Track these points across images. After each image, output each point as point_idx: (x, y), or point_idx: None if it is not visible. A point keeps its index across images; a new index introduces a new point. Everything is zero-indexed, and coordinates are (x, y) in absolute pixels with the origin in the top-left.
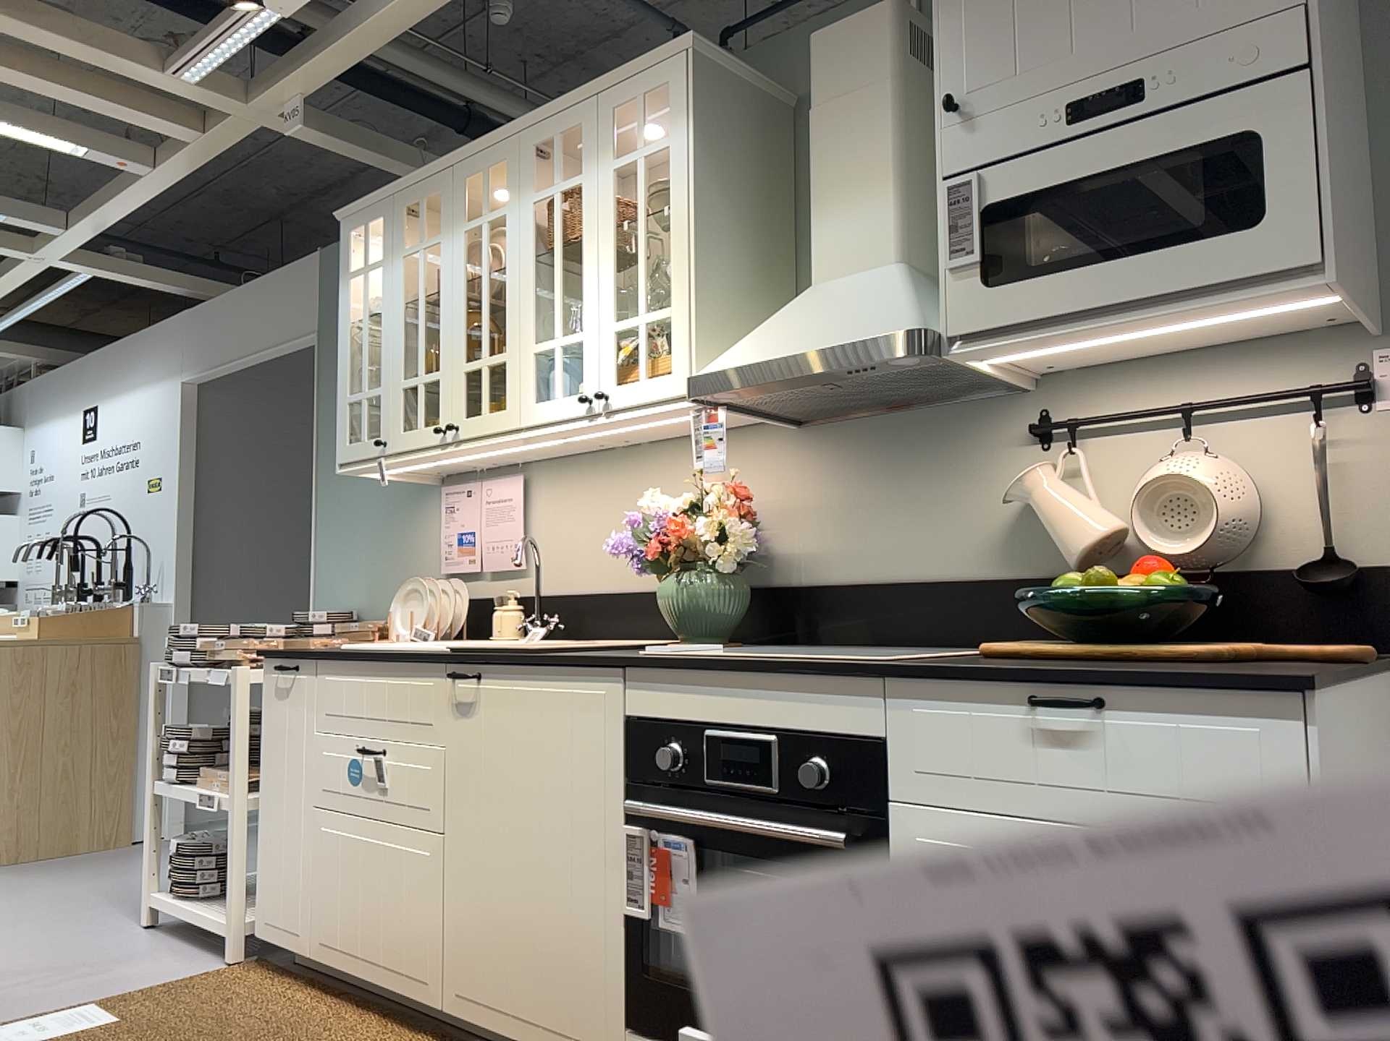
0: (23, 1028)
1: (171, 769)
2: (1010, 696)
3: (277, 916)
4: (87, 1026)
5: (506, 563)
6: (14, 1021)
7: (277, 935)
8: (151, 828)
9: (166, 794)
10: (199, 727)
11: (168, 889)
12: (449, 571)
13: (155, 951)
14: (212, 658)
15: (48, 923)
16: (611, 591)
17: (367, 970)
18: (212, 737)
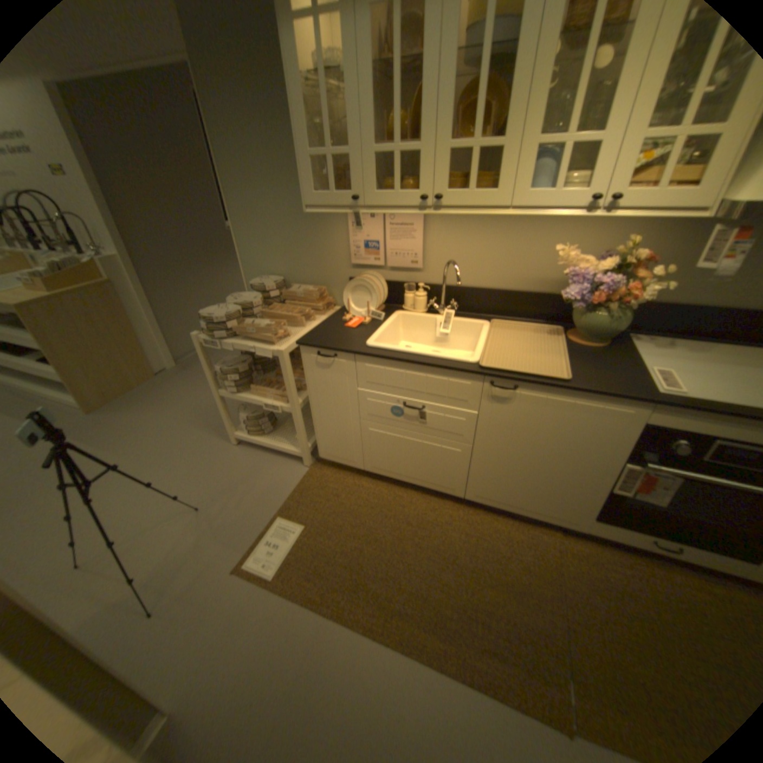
0: (264, 546)
1: (229, 387)
2: None
3: (337, 454)
4: (293, 535)
5: (408, 264)
6: (253, 542)
7: (338, 460)
8: (223, 410)
9: (232, 398)
10: (233, 362)
11: (239, 429)
12: (358, 263)
13: (261, 465)
14: (237, 332)
15: (181, 453)
16: (490, 287)
17: (409, 480)
18: (250, 370)
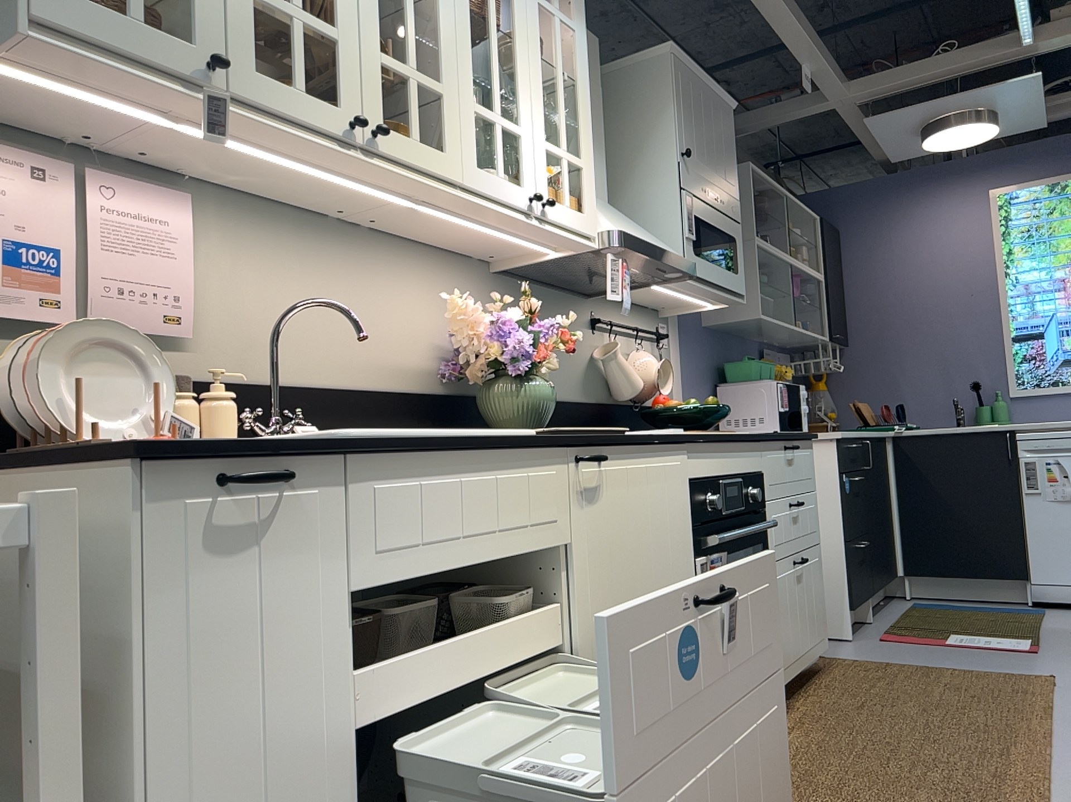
0: None
1: None
2: (783, 446)
3: None
4: None
5: (154, 323)
6: None
7: None
8: None
9: None
10: None
11: None
12: None
13: None
14: None
15: None
16: (333, 385)
17: None
18: None
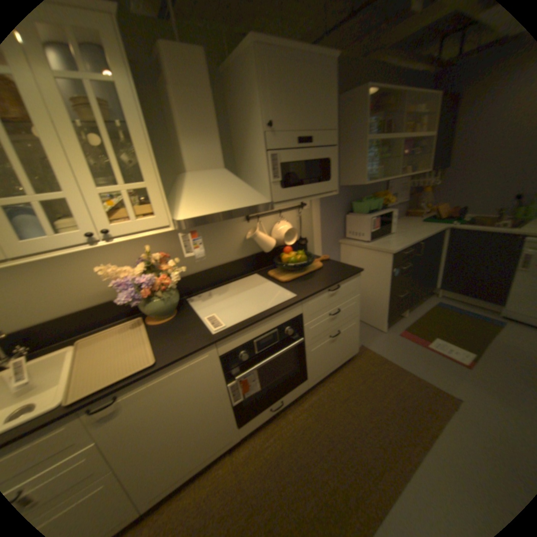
0: None
1: None
2: (326, 291)
3: None
4: None
5: None
6: None
7: None
8: None
9: None
10: None
11: None
12: None
13: None
14: None
15: None
16: (60, 315)
17: None
18: None
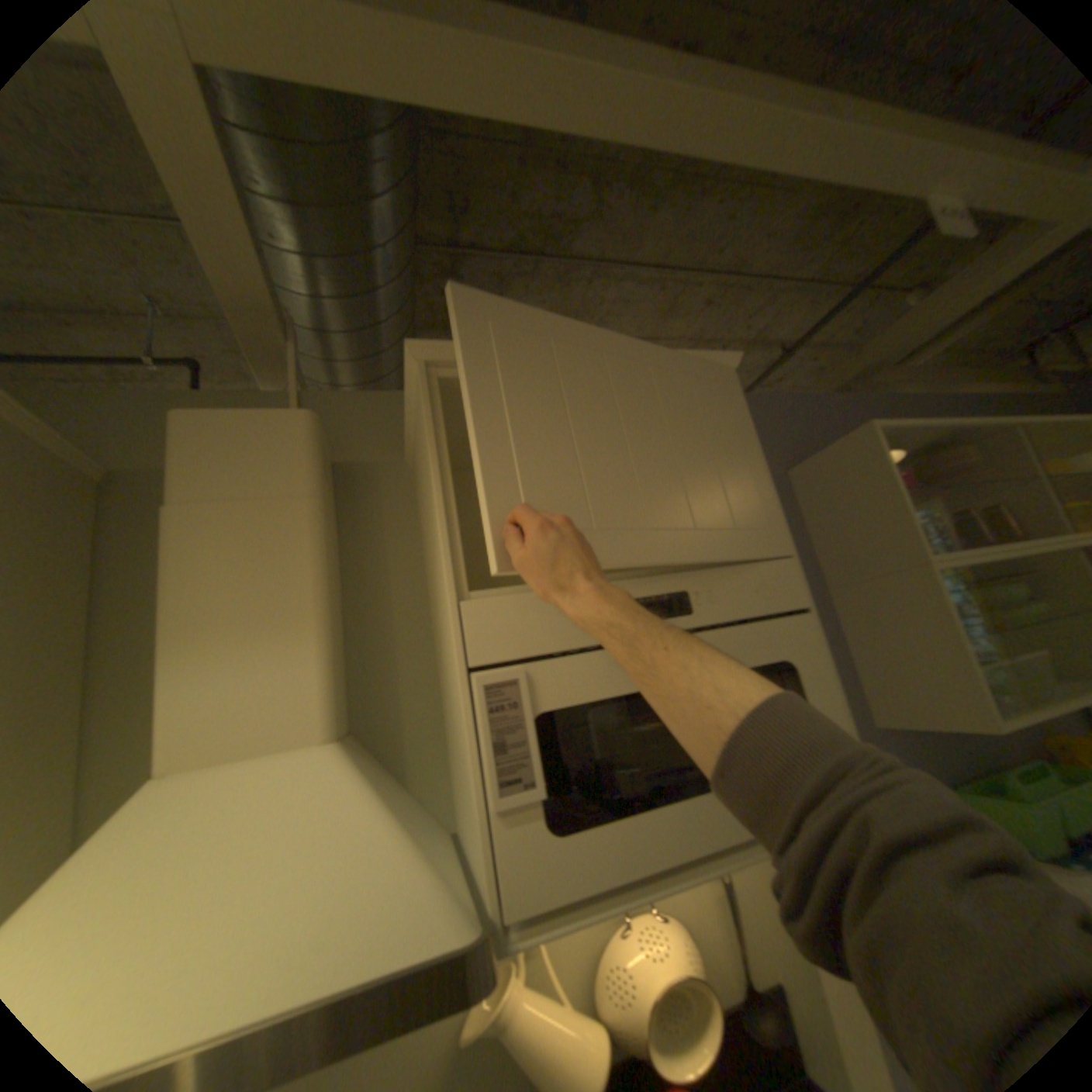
0: None
1: None
2: None
3: None
4: None
5: None
6: None
7: None
8: None
9: None
10: None
11: None
12: None
13: None
14: None
15: None
16: None
17: None
18: None
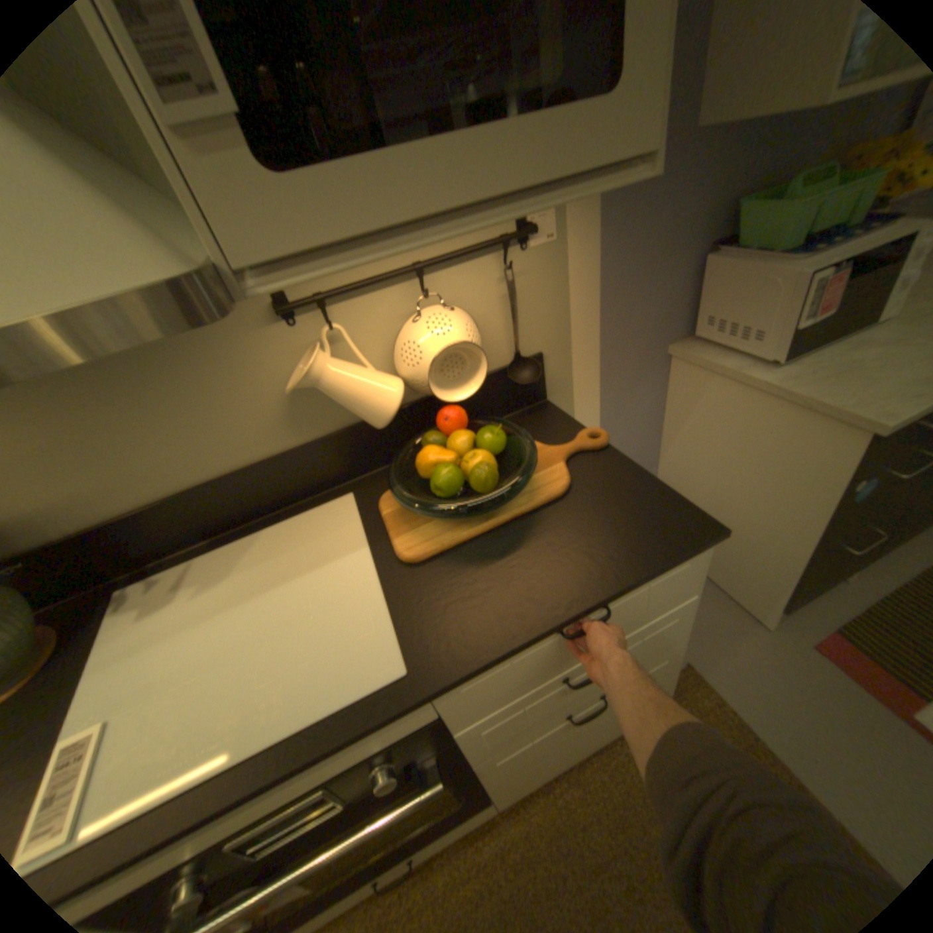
0: None
1: None
2: (541, 638)
3: None
4: None
5: None
6: None
7: None
8: None
9: None
10: None
11: None
12: None
13: None
14: None
15: None
16: None
17: None
18: None
